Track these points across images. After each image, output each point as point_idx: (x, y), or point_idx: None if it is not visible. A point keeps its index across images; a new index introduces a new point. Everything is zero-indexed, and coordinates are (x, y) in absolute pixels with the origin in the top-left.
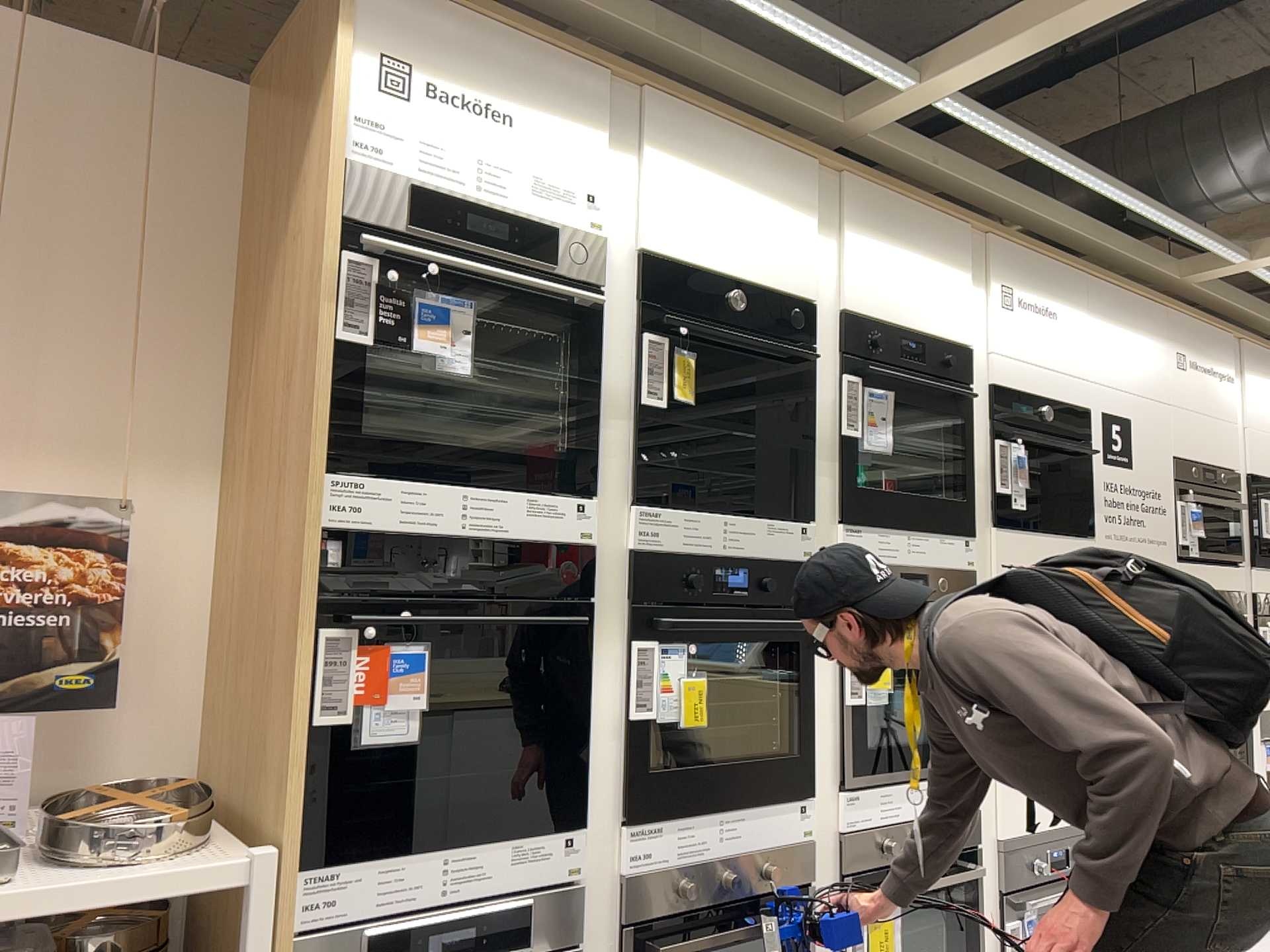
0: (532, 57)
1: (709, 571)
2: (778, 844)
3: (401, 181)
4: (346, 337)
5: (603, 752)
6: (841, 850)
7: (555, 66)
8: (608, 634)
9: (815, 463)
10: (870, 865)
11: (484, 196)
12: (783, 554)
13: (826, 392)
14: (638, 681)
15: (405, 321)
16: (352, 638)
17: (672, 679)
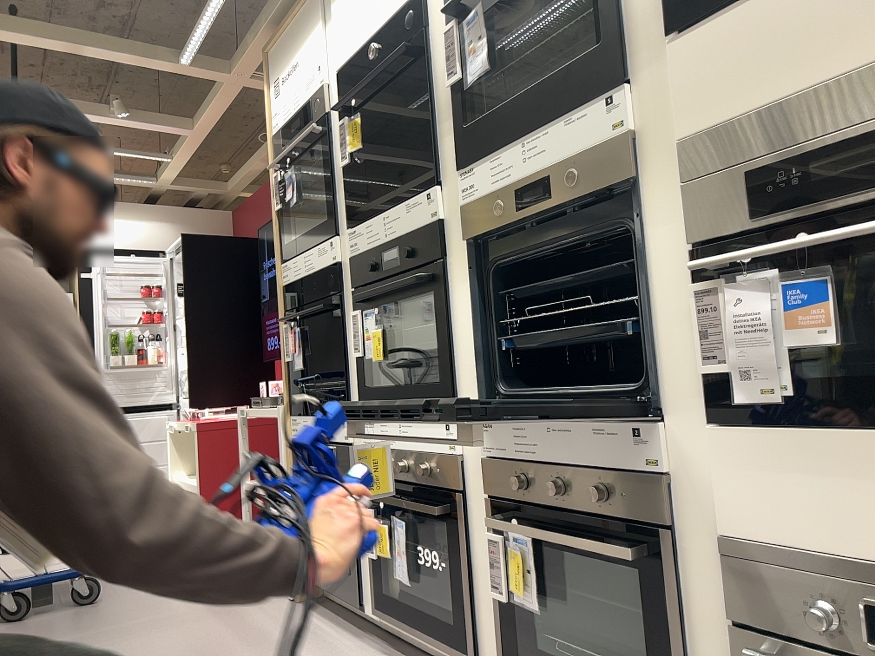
0: (298, 23)
1: (378, 255)
2: (433, 452)
3: (278, 132)
4: (276, 209)
5: (354, 376)
6: (486, 474)
7: (303, 16)
8: (350, 309)
9: (438, 129)
10: (510, 497)
11: (294, 112)
12: (415, 223)
13: (441, 58)
14: (353, 334)
15: (284, 190)
16: (287, 327)
17: (368, 331)
